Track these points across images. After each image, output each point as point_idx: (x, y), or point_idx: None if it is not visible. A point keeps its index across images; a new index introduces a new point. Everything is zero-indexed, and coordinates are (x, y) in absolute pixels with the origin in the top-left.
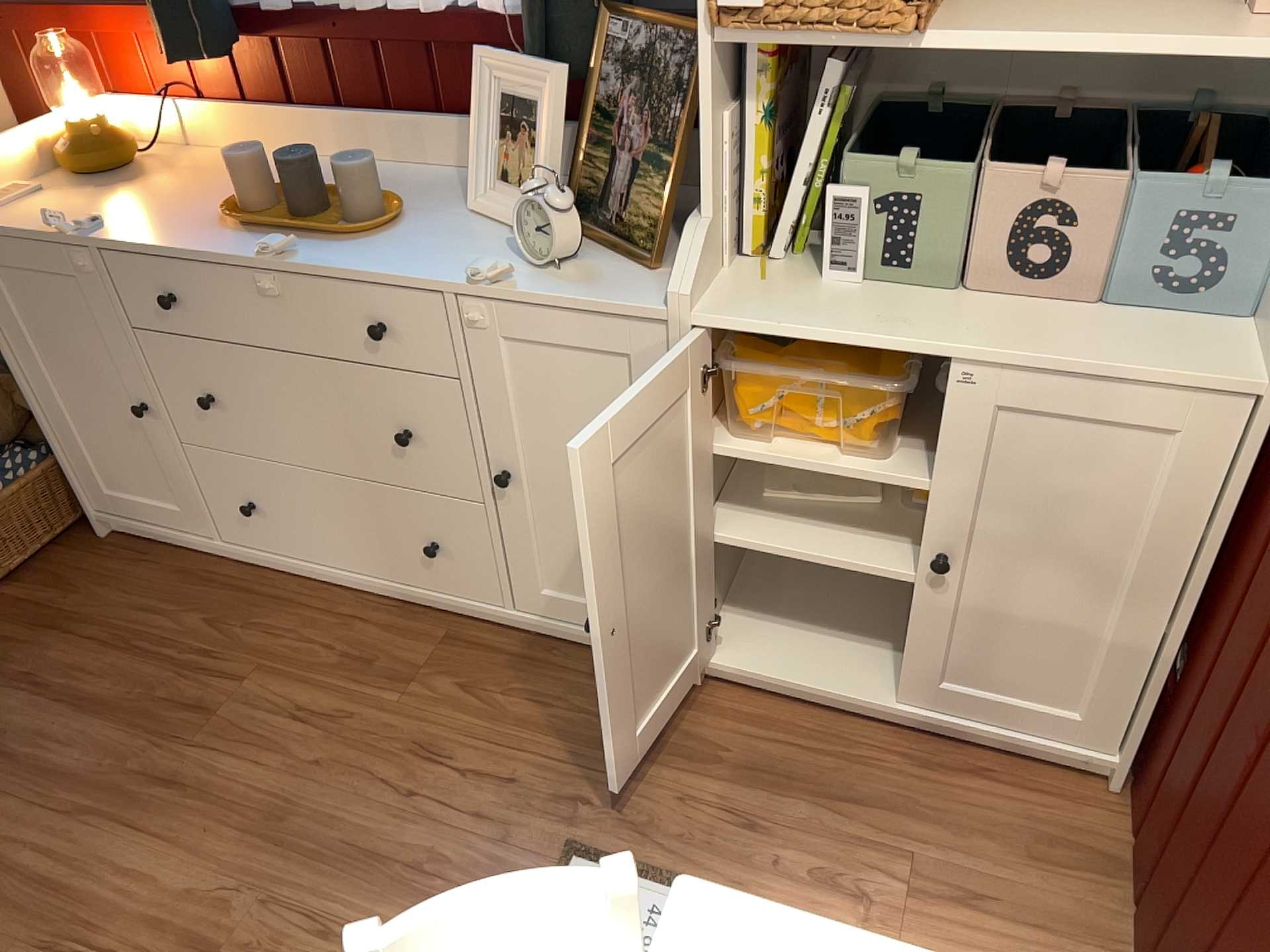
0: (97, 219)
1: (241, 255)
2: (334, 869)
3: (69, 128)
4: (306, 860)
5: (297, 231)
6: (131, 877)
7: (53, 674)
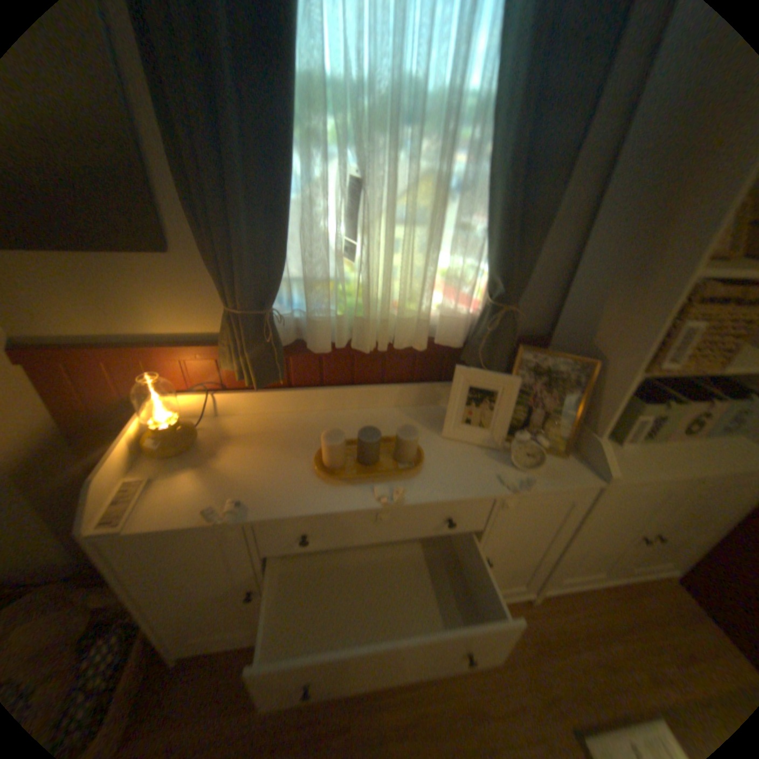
0: (237, 504)
1: (365, 506)
2: None
3: (150, 430)
4: None
5: (377, 477)
6: None
7: None
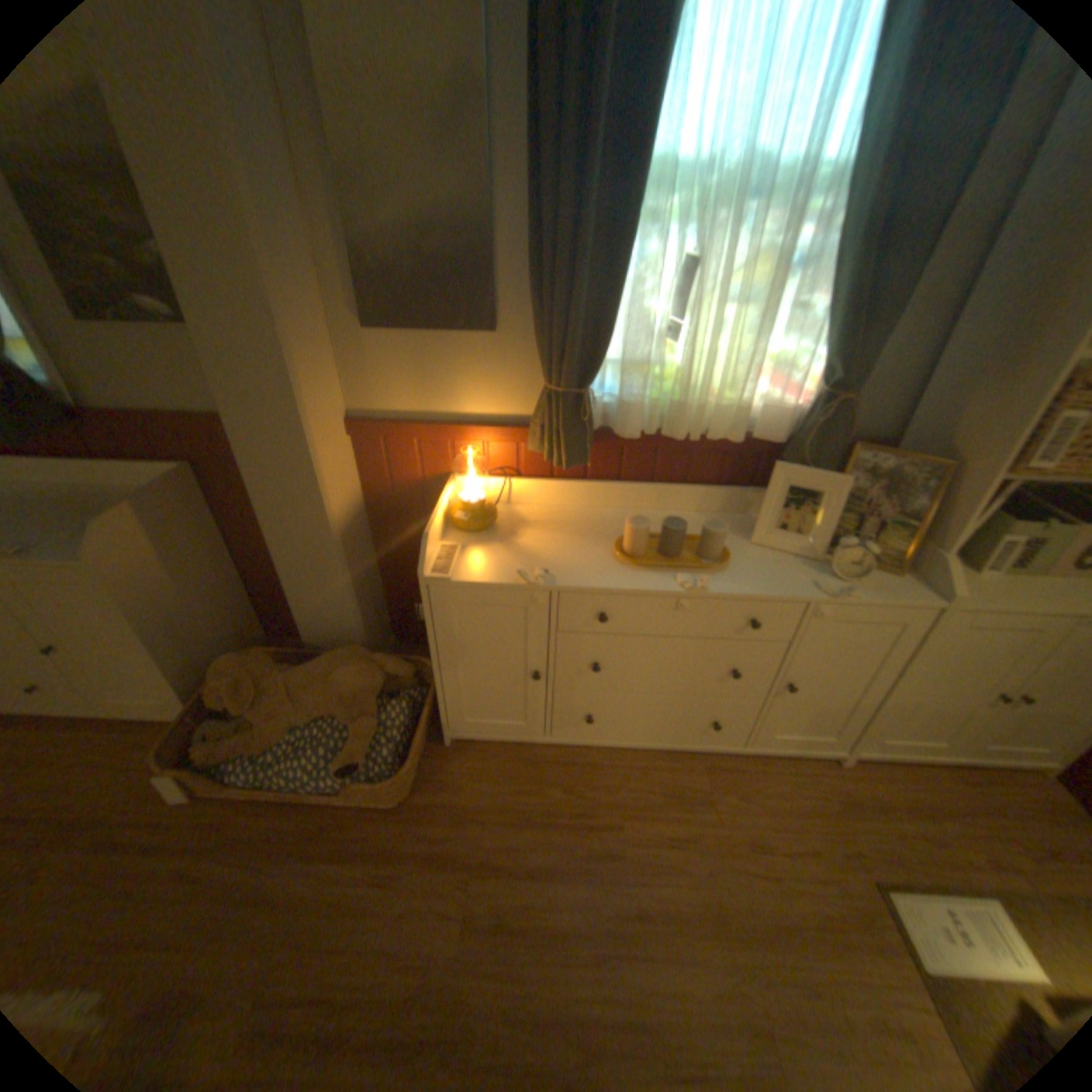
0: (545, 571)
1: (666, 589)
2: (779, 947)
3: (461, 503)
4: (760, 947)
5: (677, 568)
6: (673, 999)
7: (496, 860)
